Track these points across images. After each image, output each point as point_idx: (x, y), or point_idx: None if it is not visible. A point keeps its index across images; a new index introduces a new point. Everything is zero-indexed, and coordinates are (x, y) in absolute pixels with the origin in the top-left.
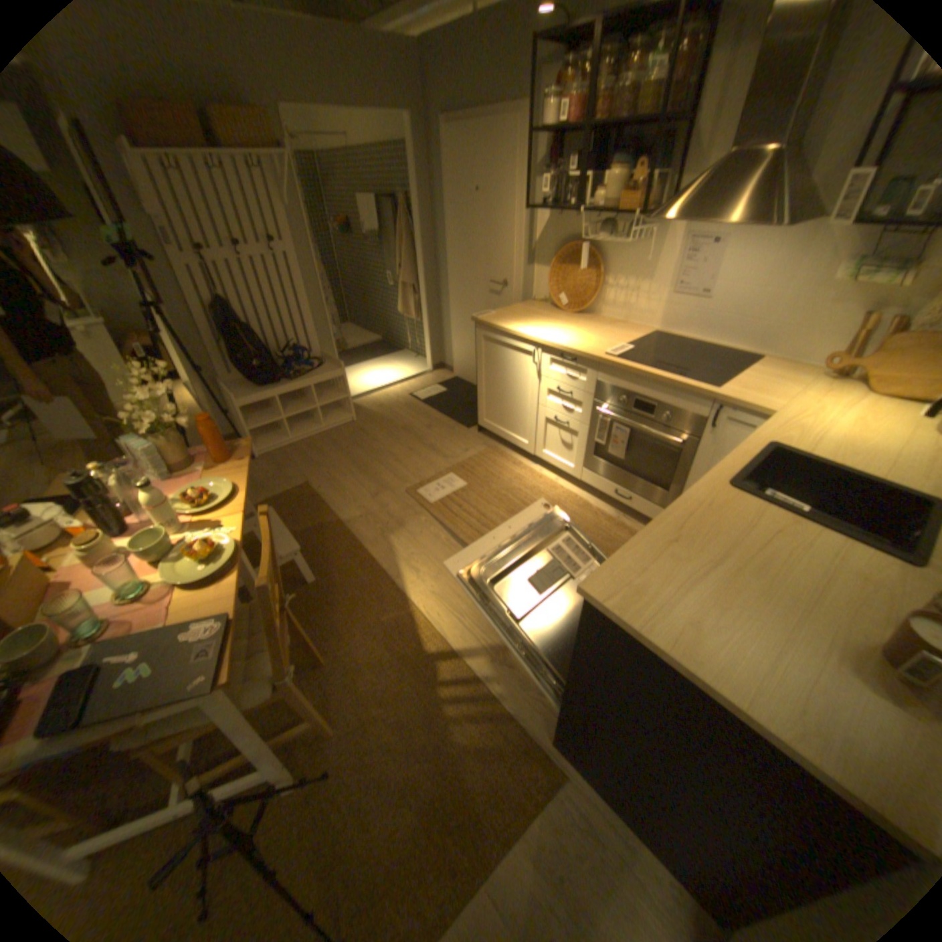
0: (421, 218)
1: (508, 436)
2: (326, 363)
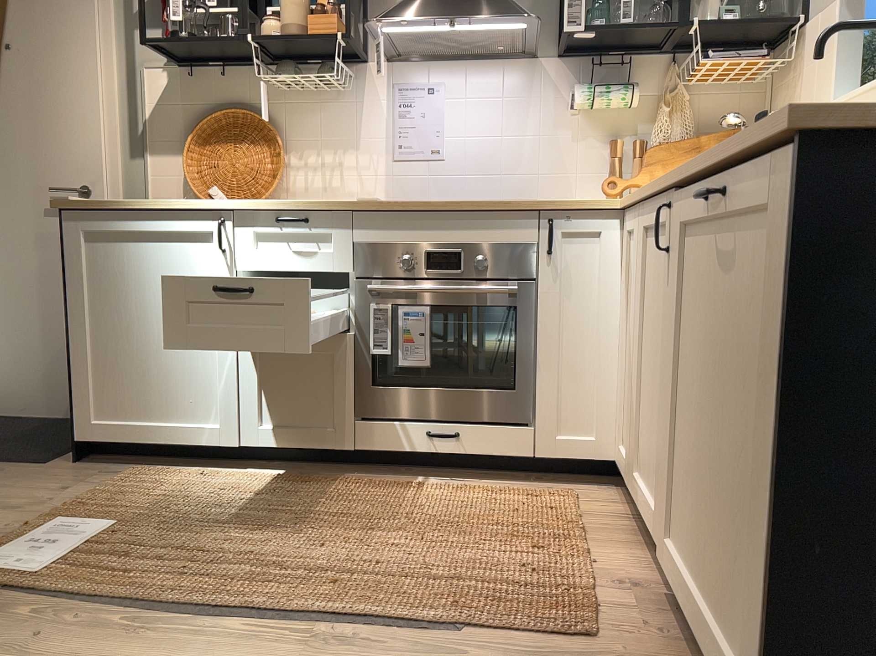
0: None
1: (168, 433)
2: None
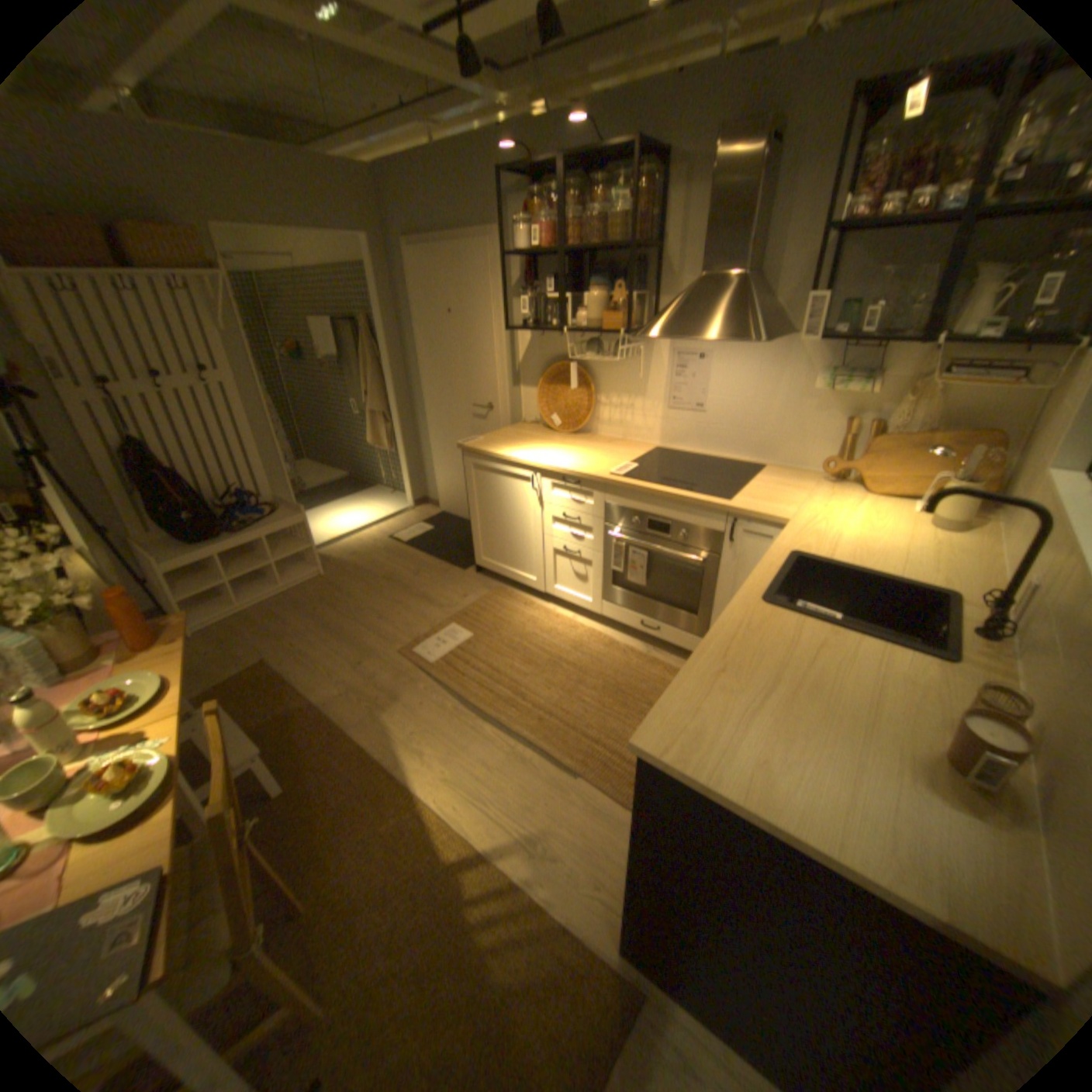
0: (388, 342)
1: (513, 574)
2: (281, 508)
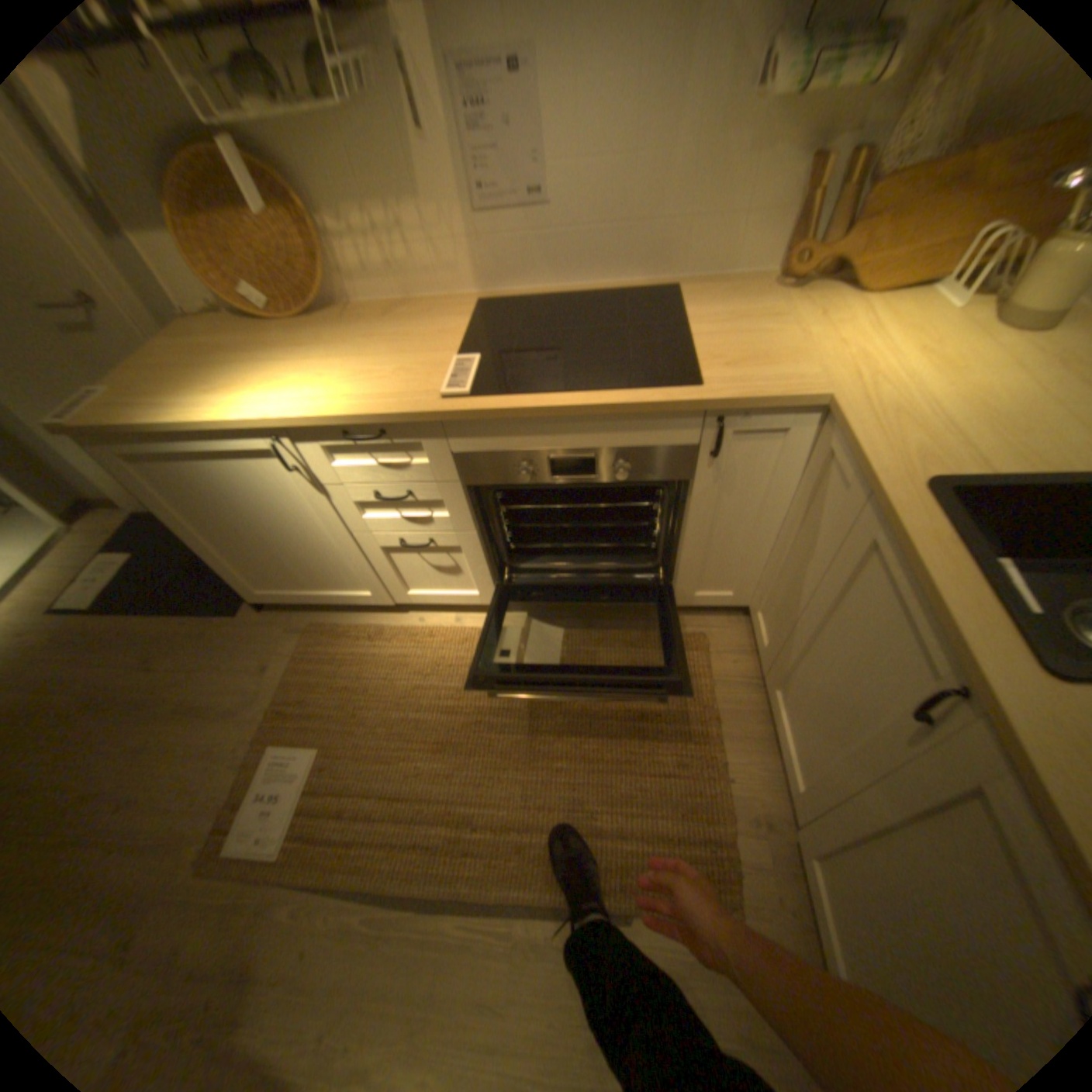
0: None
1: (327, 597)
2: None
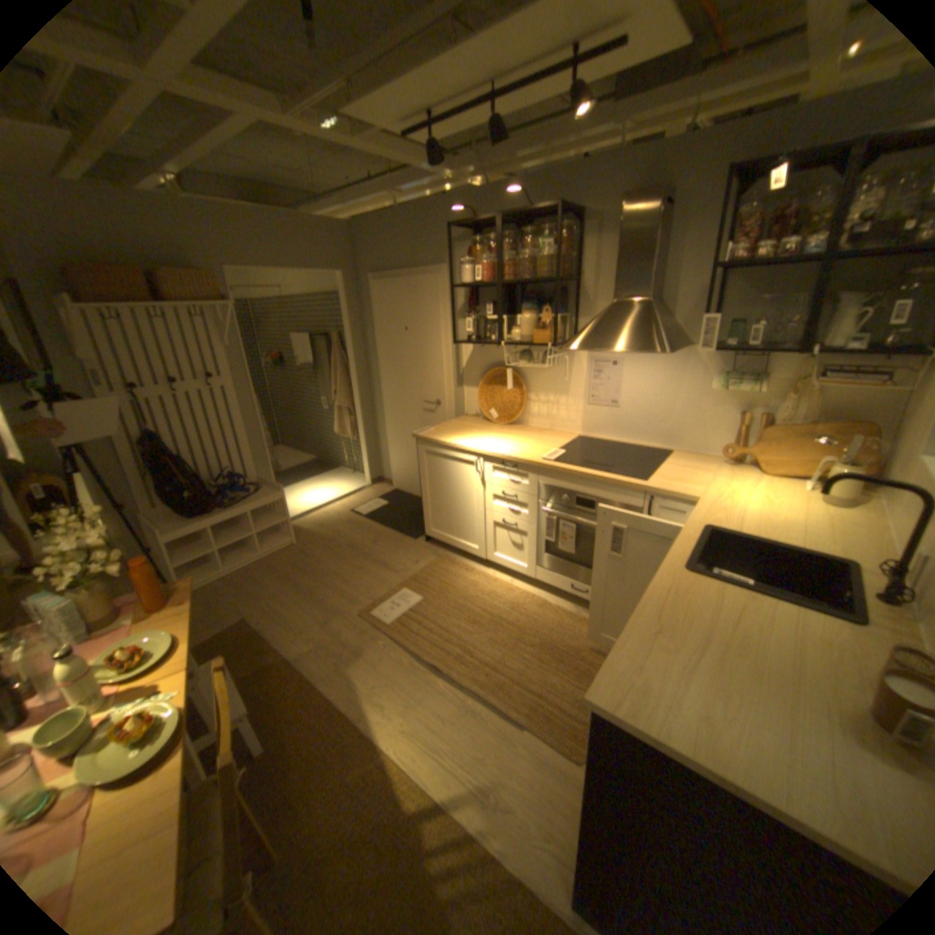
0: (354, 352)
1: (458, 543)
2: (263, 487)
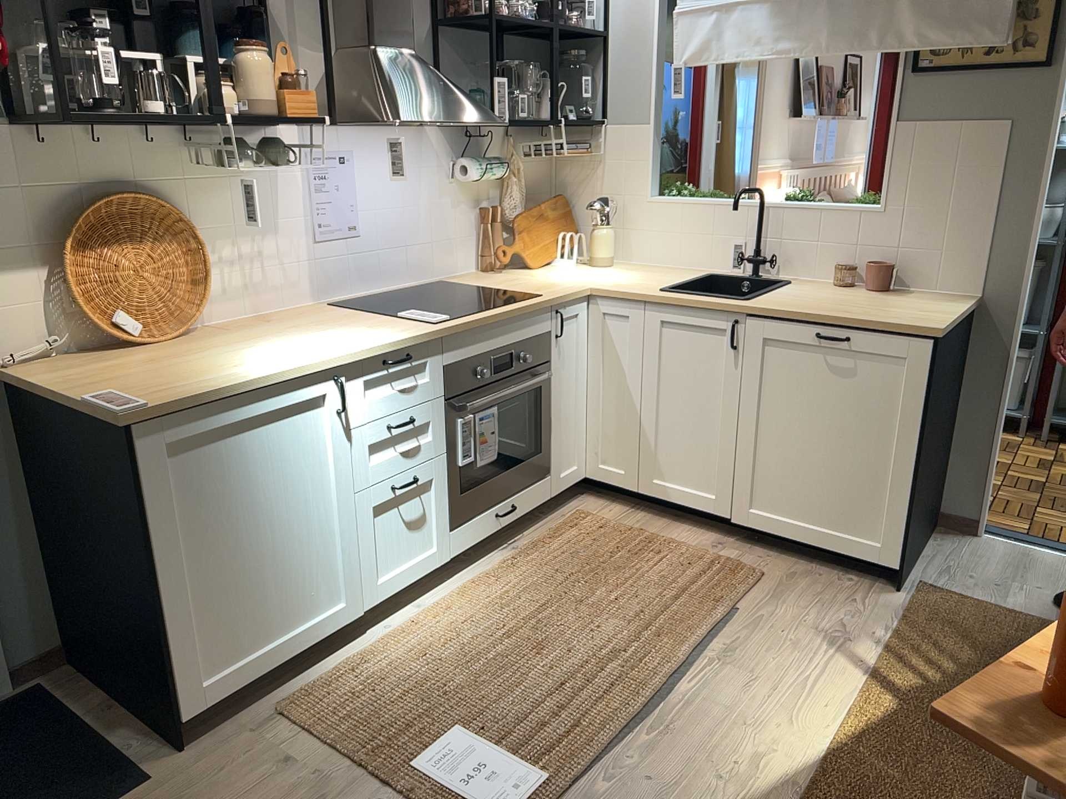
0: None
1: (297, 641)
2: None
